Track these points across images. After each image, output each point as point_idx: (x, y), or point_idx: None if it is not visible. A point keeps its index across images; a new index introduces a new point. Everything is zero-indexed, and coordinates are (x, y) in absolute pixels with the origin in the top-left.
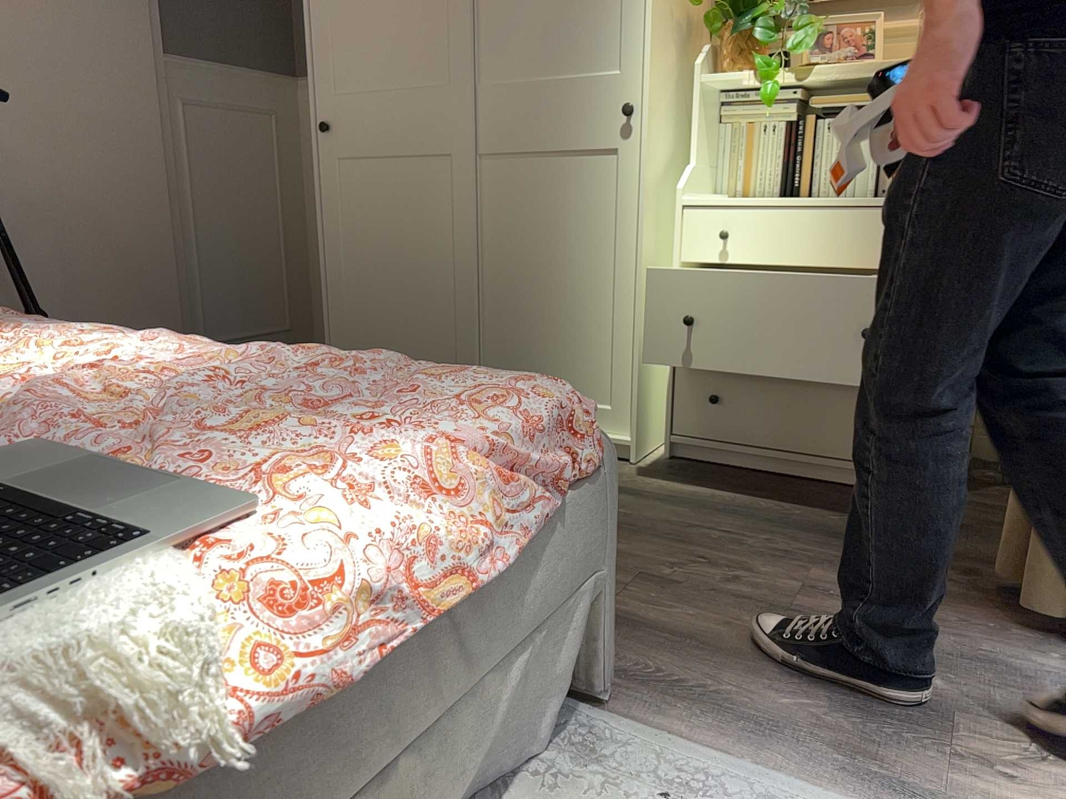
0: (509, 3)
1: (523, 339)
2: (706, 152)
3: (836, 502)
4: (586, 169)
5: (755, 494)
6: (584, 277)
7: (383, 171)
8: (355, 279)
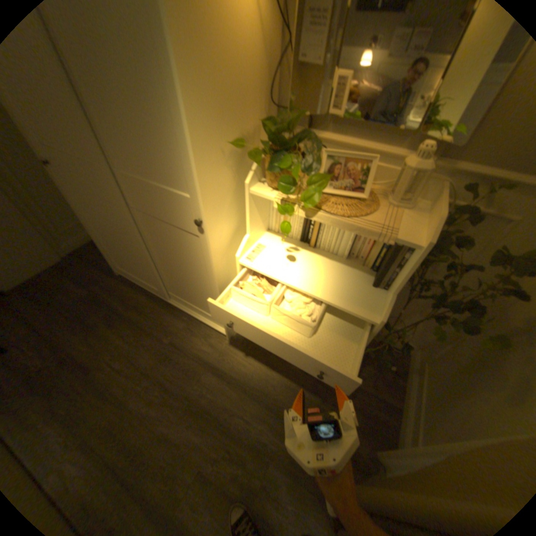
0: (106, 118)
1: (178, 285)
2: (258, 219)
3: (299, 382)
4: (185, 237)
5: (269, 373)
6: (196, 277)
7: (85, 196)
8: (100, 236)
